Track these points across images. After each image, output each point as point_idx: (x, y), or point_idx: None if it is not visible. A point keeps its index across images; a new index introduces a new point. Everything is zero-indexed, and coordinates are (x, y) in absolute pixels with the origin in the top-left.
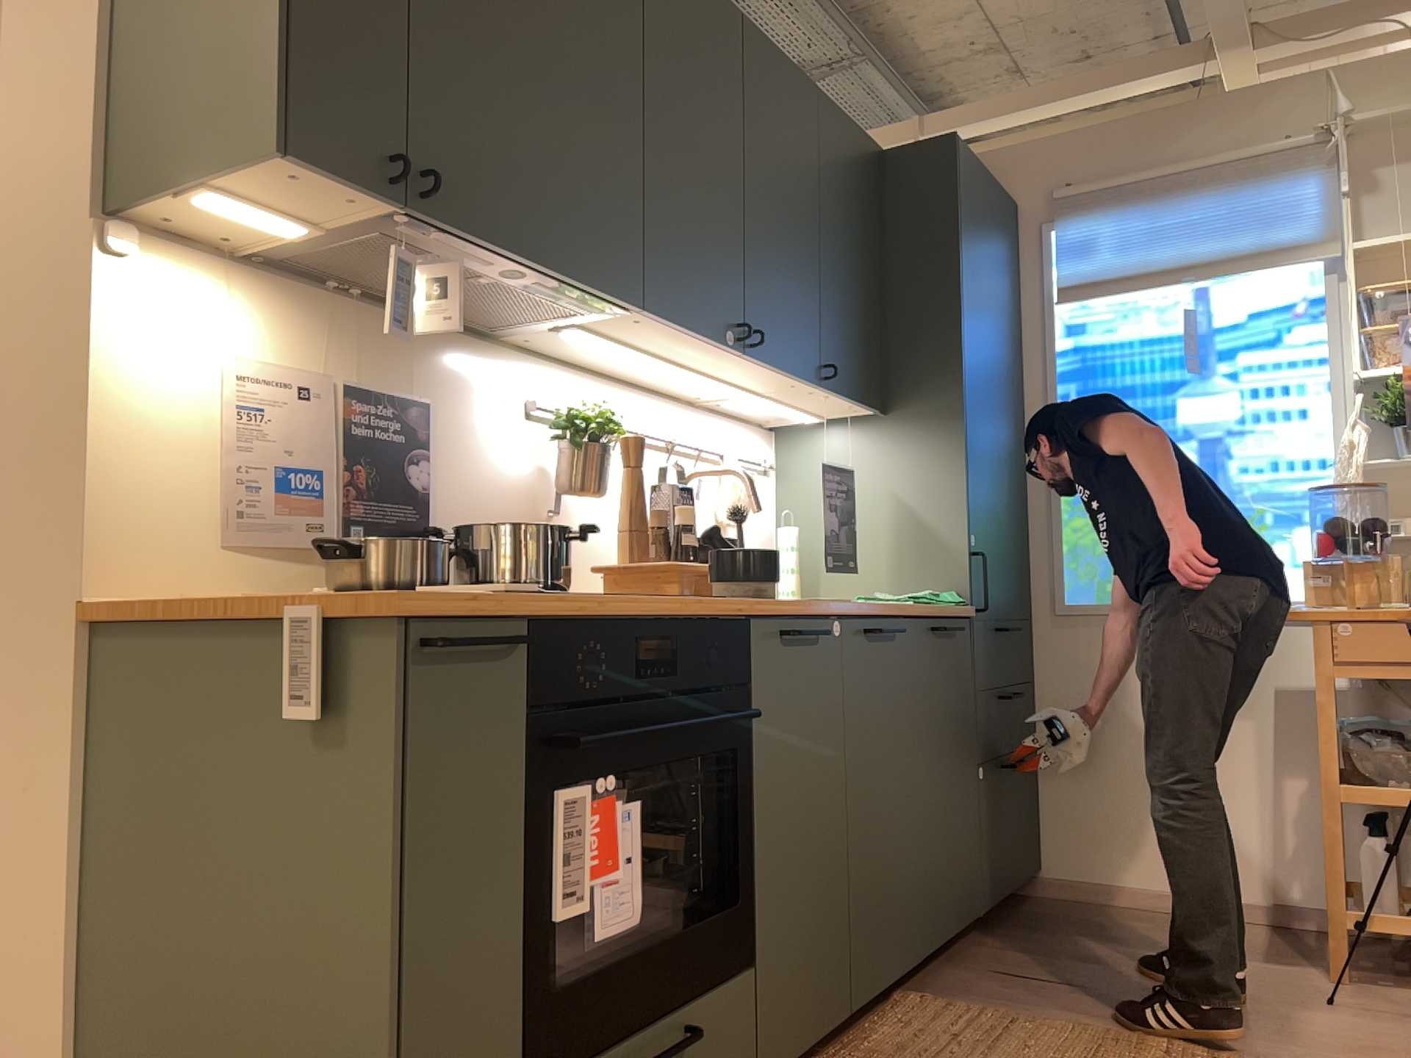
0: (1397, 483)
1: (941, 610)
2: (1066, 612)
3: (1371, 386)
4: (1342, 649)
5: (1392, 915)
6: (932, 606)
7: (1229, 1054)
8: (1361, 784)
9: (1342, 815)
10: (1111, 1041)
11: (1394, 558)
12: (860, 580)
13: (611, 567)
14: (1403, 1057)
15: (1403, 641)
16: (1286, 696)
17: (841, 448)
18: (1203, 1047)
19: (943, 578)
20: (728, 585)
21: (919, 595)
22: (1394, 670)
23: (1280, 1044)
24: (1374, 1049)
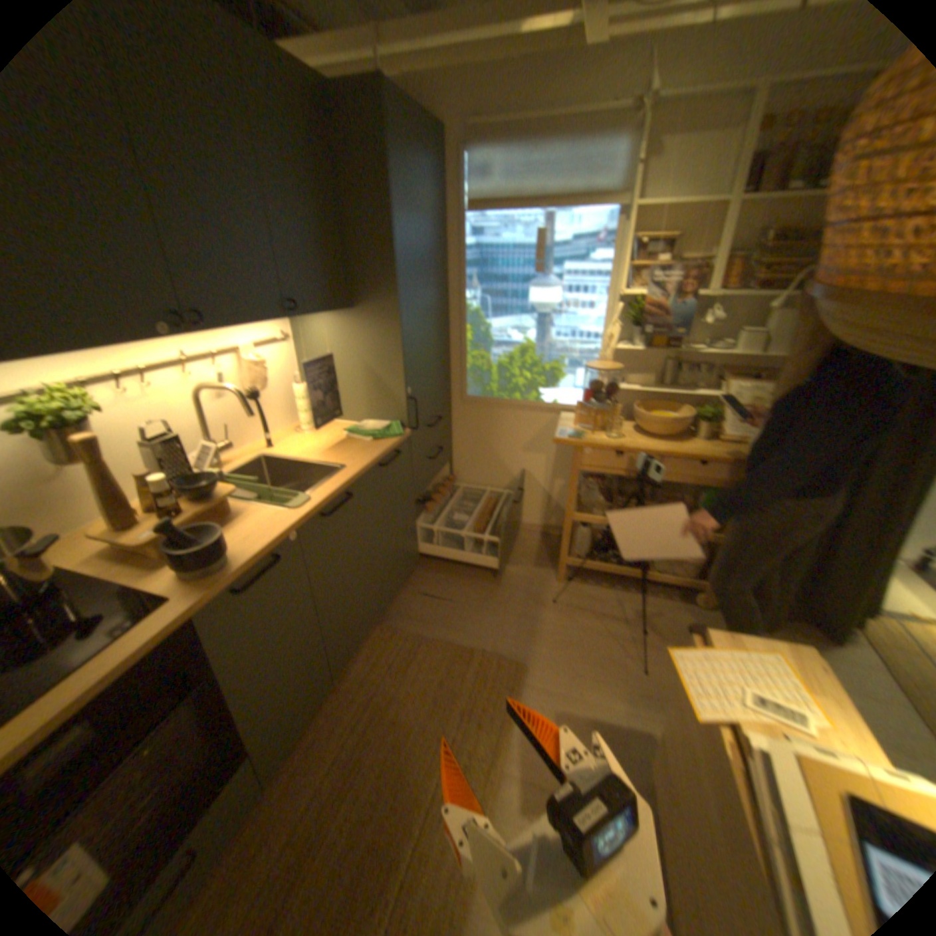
0: (630, 352)
1: (386, 448)
2: (467, 401)
3: (629, 294)
4: (585, 461)
5: (584, 557)
6: (383, 440)
7: (505, 662)
8: (582, 510)
9: (572, 527)
10: (458, 660)
11: (619, 408)
12: (349, 409)
13: (99, 540)
14: (574, 647)
15: (613, 460)
16: (561, 448)
17: (329, 328)
18: (495, 658)
19: (393, 414)
20: (176, 576)
21: (379, 424)
22: (606, 471)
23: (528, 645)
24: (564, 643)
